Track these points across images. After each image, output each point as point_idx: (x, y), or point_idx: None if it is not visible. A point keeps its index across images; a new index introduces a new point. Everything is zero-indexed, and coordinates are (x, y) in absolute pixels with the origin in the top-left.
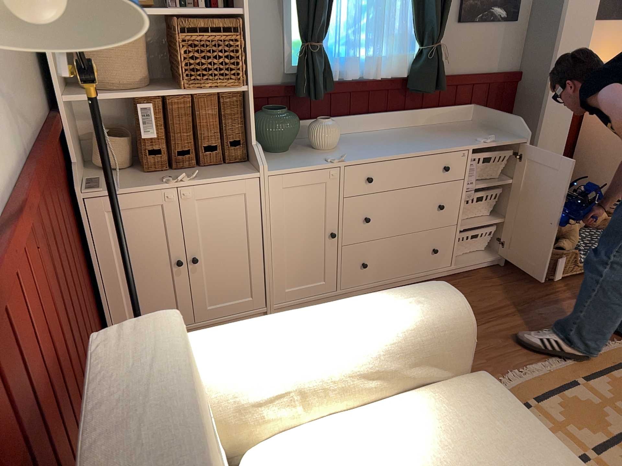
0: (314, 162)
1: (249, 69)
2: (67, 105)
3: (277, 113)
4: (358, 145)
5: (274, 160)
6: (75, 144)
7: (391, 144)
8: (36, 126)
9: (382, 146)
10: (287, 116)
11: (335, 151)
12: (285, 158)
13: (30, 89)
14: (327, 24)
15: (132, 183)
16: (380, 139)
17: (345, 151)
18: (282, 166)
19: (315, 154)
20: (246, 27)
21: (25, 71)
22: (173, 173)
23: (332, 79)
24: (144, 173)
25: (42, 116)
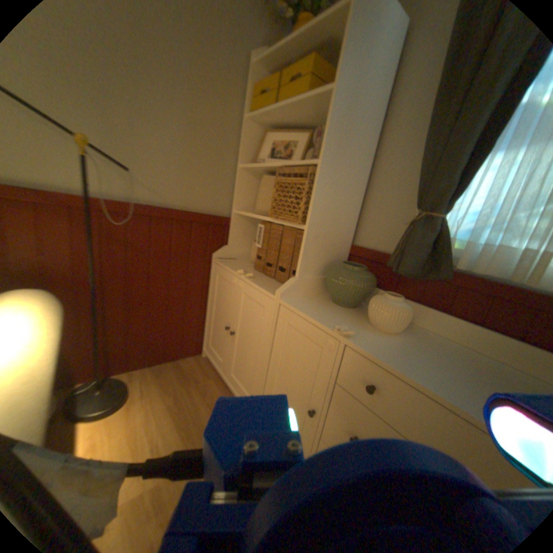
0: (329, 321)
1: (313, 210)
2: (247, 218)
3: (347, 267)
4: (429, 353)
5: (316, 303)
6: (239, 238)
7: (482, 386)
8: (184, 206)
9: (461, 375)
10: (352, 273)
11: (379, 335)
12: (325, 307)
13: (194, 190)
14: (461, 192)
15: (236, 266)
16: (488, 375)
17: (393, 342)
18: (301, 306)
19: (356, 322)
20: (321, 173)
21: (195, 181)
22: (260, 274)
23: (455, 264)
24: (254, 268)
25: (209, 210)
